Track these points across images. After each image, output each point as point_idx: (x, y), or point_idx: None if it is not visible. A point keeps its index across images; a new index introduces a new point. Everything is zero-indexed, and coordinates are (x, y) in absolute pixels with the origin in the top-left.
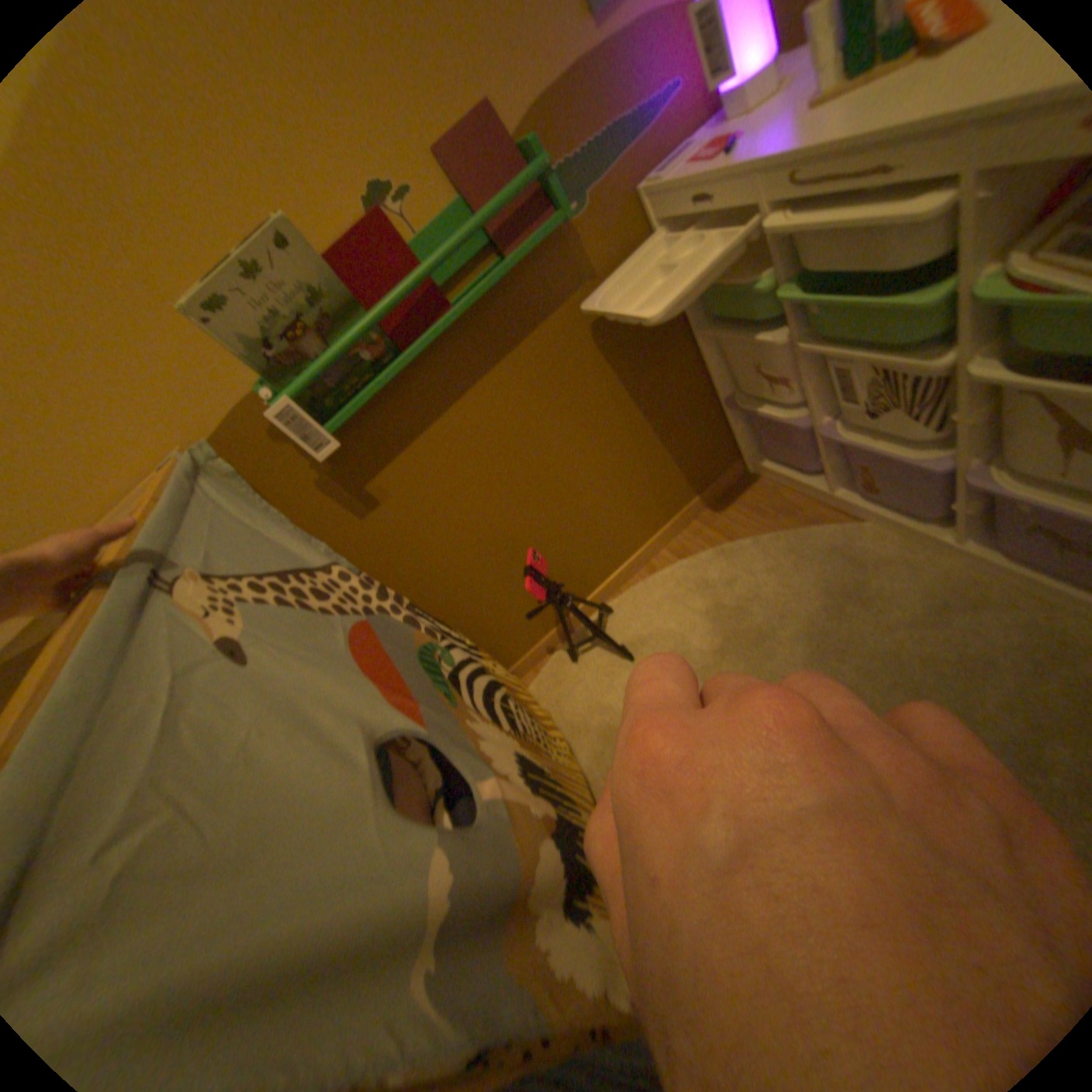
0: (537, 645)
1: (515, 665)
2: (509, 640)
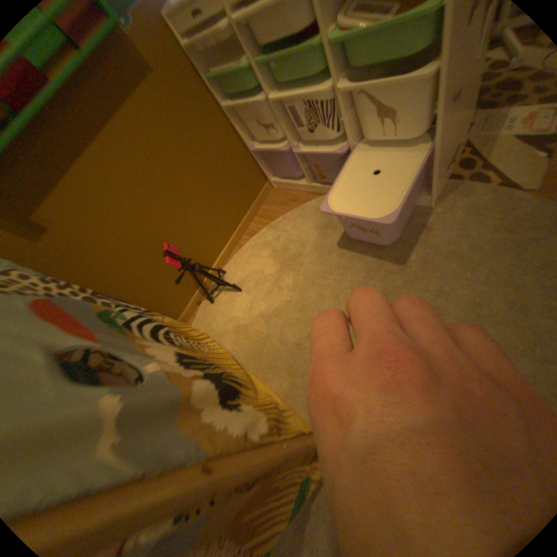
0: (191, 302)
1: (182, 316)
2: (173, 303)
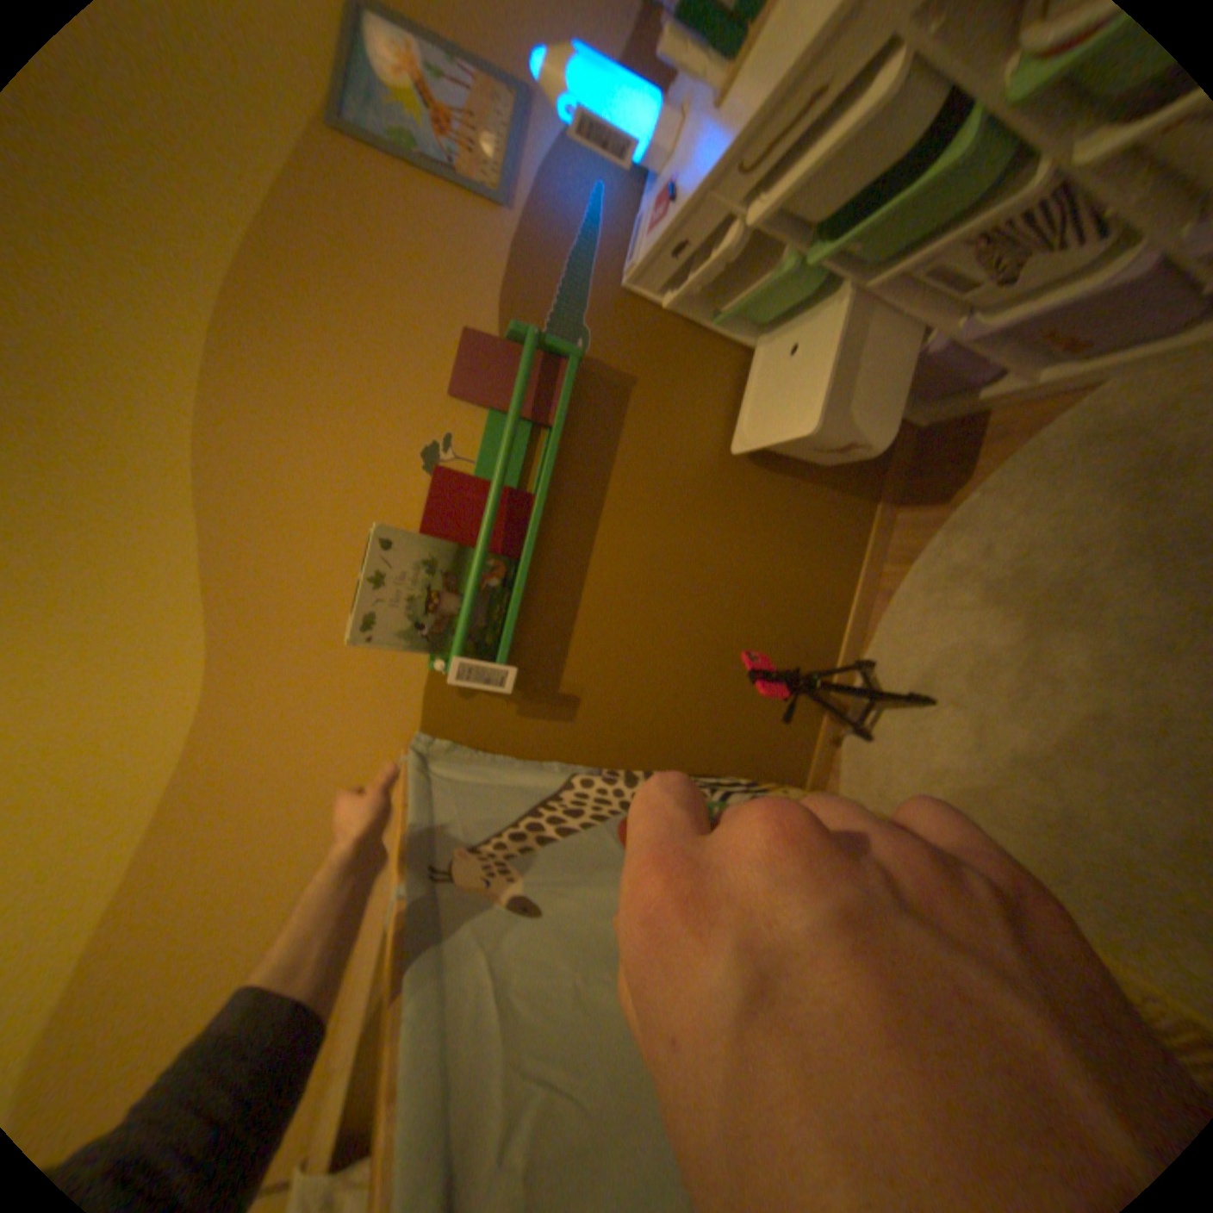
0: (821, 744)
1: (812, 778)
2: (788, 756)
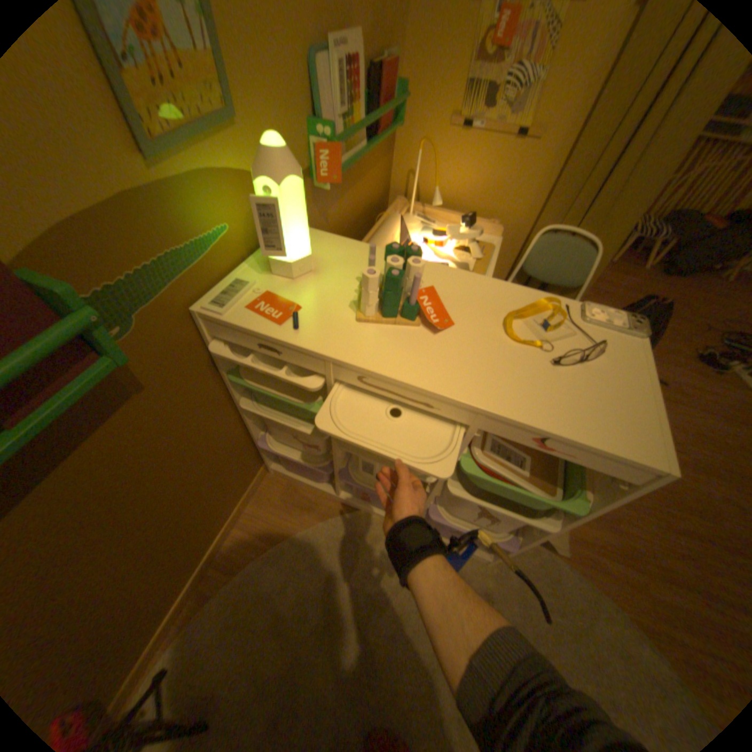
0: None
1: None
2: None
